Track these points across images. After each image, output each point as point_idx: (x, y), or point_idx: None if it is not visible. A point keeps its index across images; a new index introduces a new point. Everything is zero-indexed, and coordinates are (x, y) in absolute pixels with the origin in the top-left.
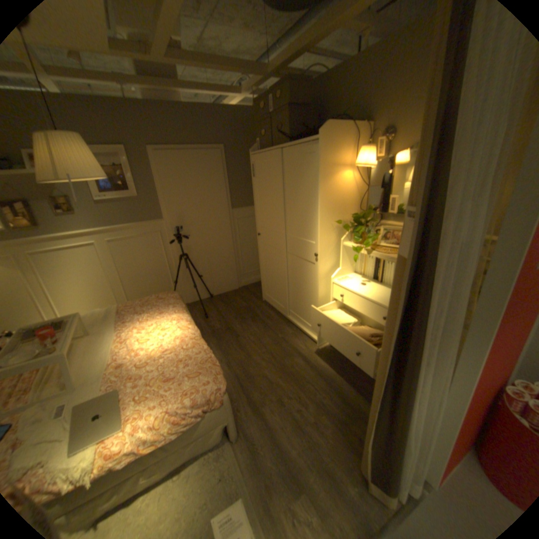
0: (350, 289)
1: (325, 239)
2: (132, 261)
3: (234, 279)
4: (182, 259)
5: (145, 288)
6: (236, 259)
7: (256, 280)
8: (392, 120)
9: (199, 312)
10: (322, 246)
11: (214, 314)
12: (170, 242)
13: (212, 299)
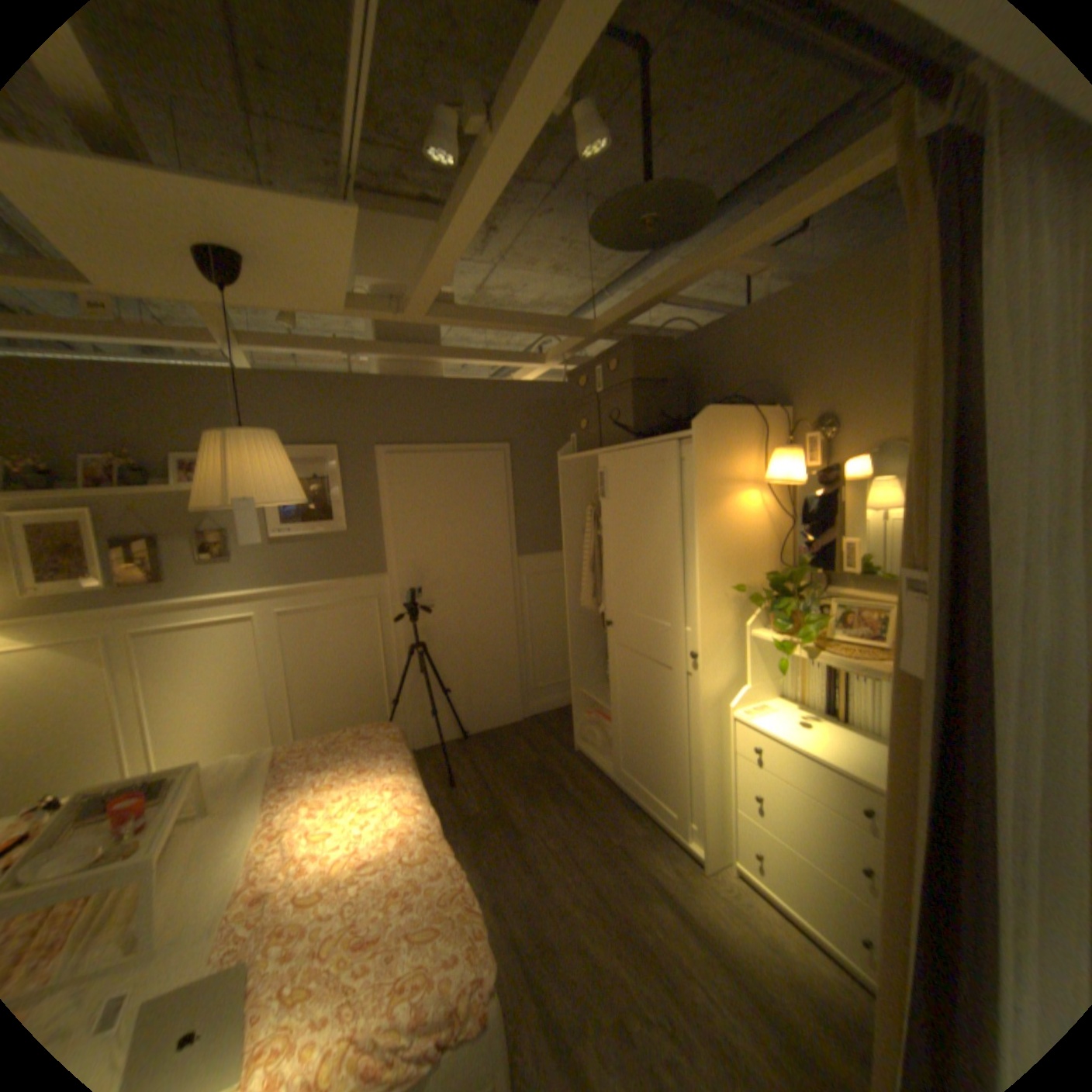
0: (776, 737)
1: (712, 624)
2: (316, 655)
3: (514, 699)
4: (413, 653)
5: (332, 713)
6: (521, 657)
7: (560, 704)
8: (828, 406)
9: (437, 771)
10: (707, 638)
11: (467, 778)
12: (394, 619)
13: (466, 744)
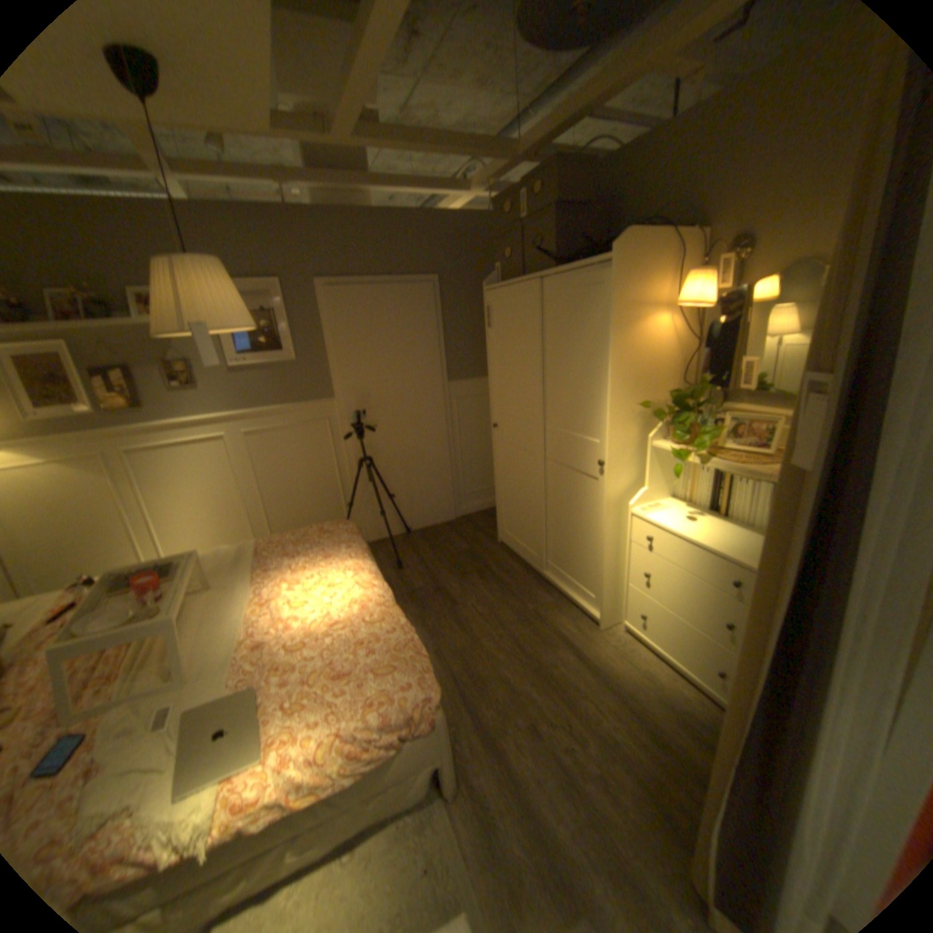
0: (667, 528)
1: (619, 435)
2: (281, 468)
3: (448, 503)
4: (362, 466)
5: (300, 515)
6: (453, 469)
7: (486, 506)
8: (746, 224)
9: (388, 558)
10: (614, 448)
11: (412, 563)
12: (344, 438)
13: (410, 538)
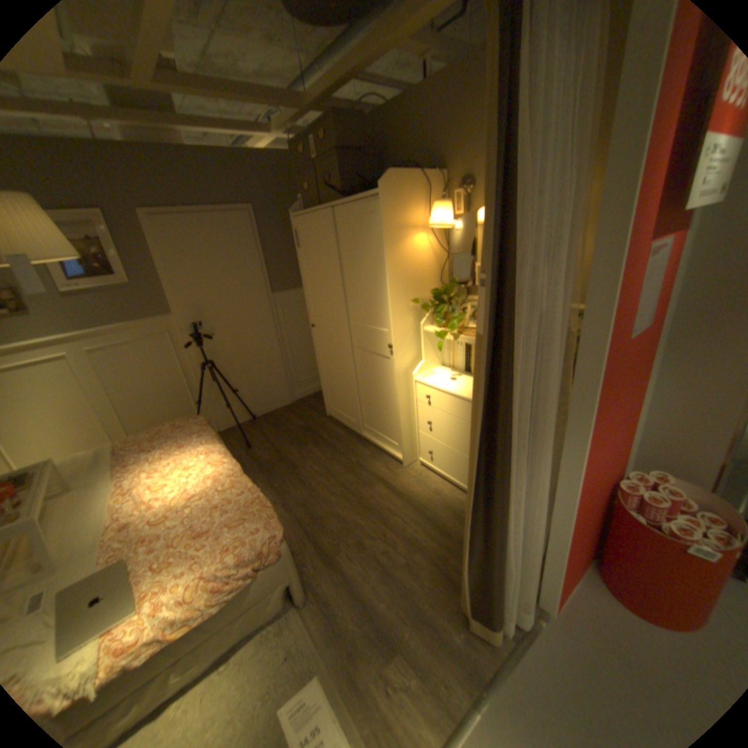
0: (437, 387)
1: (399, 325)
2: (128, 378)
3: (284, 390)
4: (205, 368)
5: (152, 416)
6: (285, 363)
7: (315, 390)
8: (468, 168)
9: (237, 441)
10: (397, 334)
11: (258, 441)
12: (185, 346)
13: (255, 422)
